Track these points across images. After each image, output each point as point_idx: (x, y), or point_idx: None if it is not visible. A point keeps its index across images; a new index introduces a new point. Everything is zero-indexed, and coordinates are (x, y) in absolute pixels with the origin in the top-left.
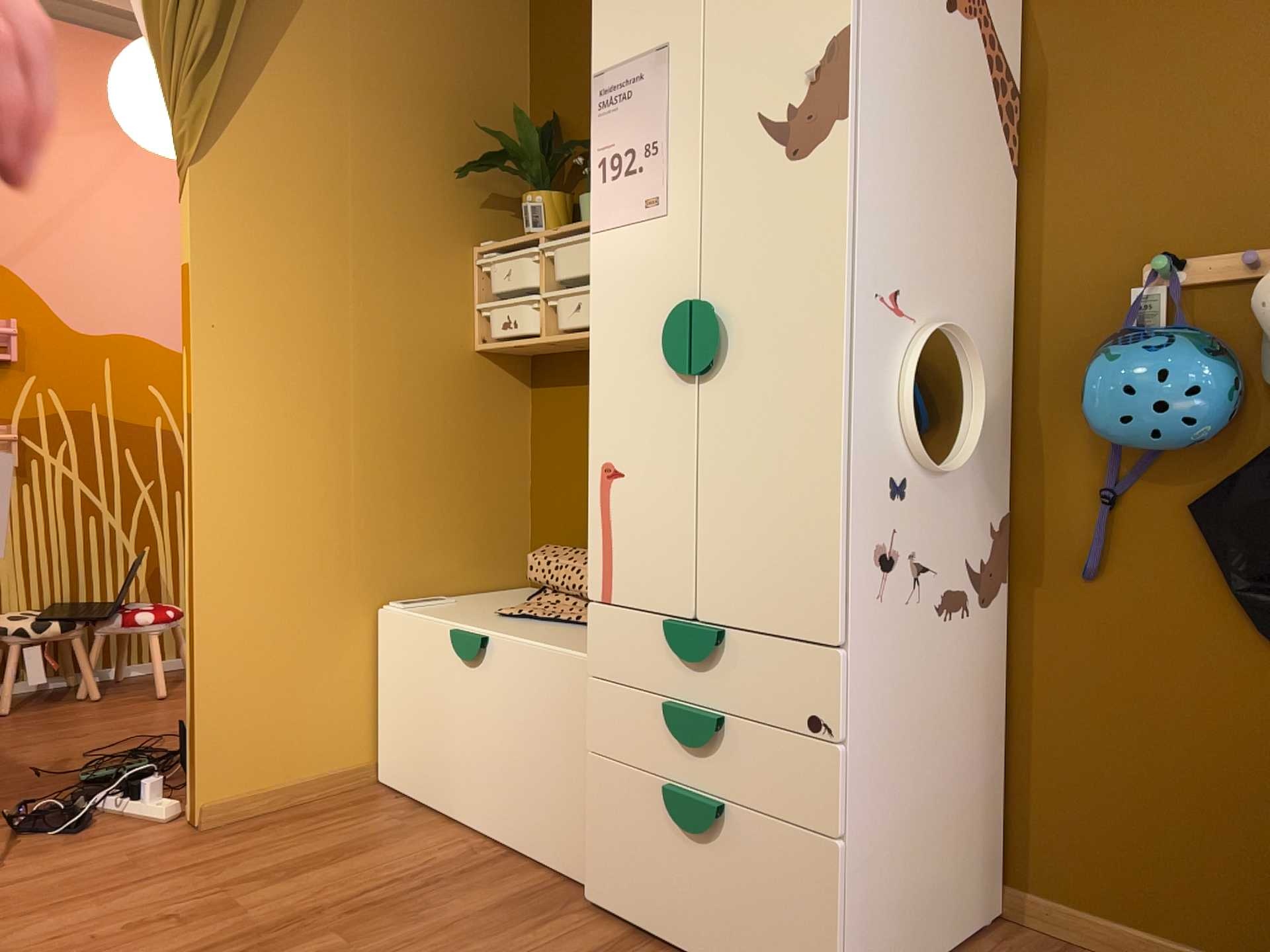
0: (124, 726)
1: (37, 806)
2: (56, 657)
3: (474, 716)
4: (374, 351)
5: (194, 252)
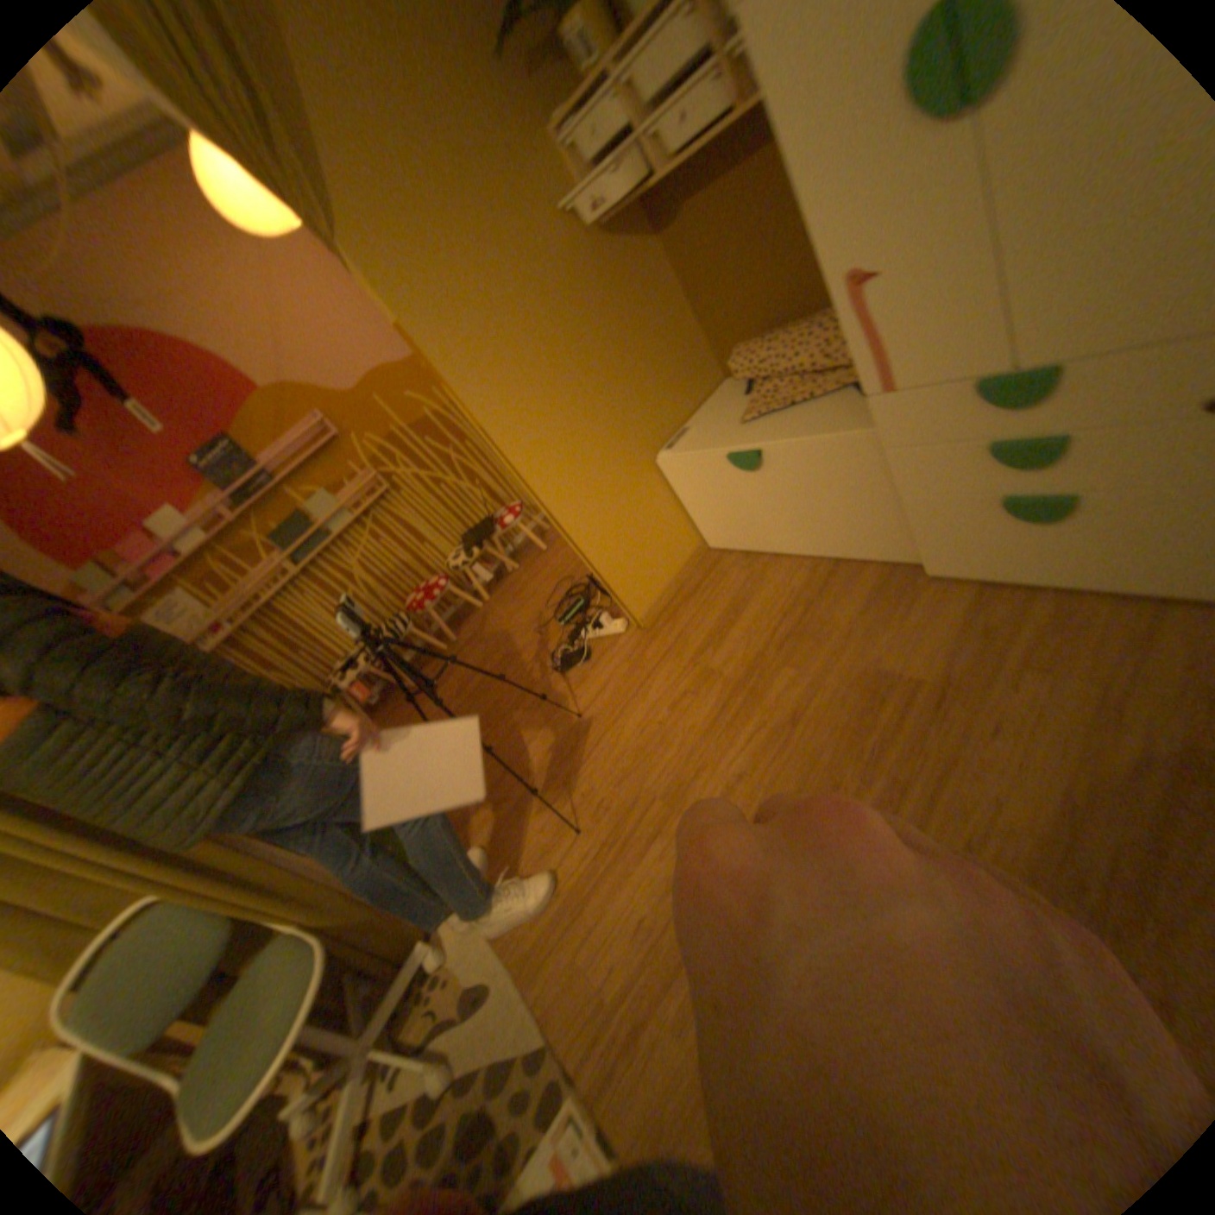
0: (546, 578)
1: (556, 649)
2: (486, 562)
3: (771, 496)
4: (542, 285)
5: (390, 309)
